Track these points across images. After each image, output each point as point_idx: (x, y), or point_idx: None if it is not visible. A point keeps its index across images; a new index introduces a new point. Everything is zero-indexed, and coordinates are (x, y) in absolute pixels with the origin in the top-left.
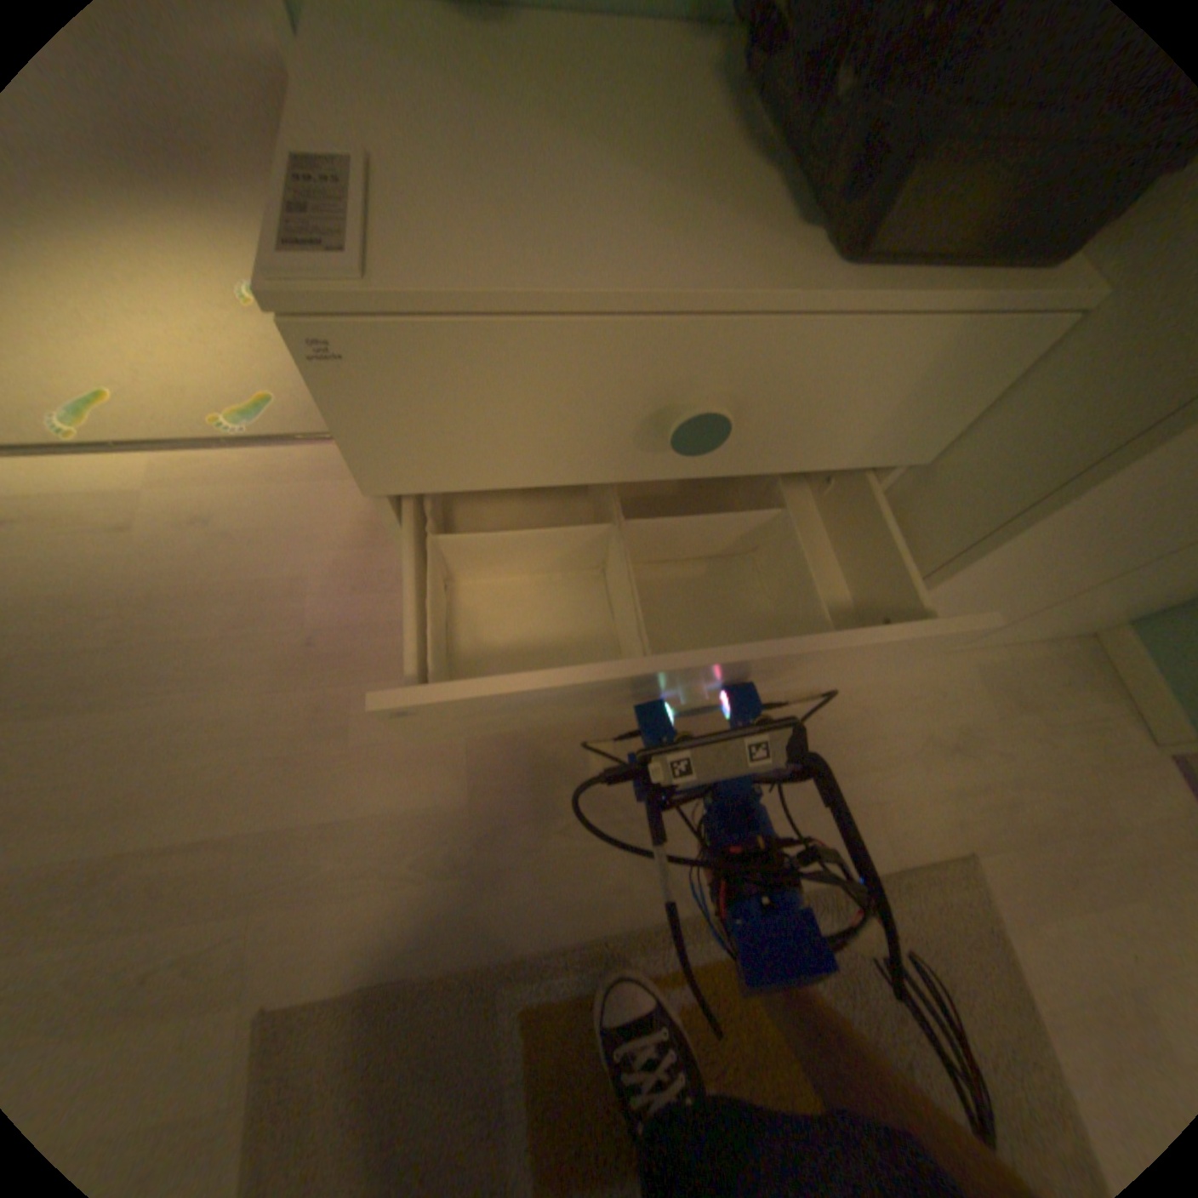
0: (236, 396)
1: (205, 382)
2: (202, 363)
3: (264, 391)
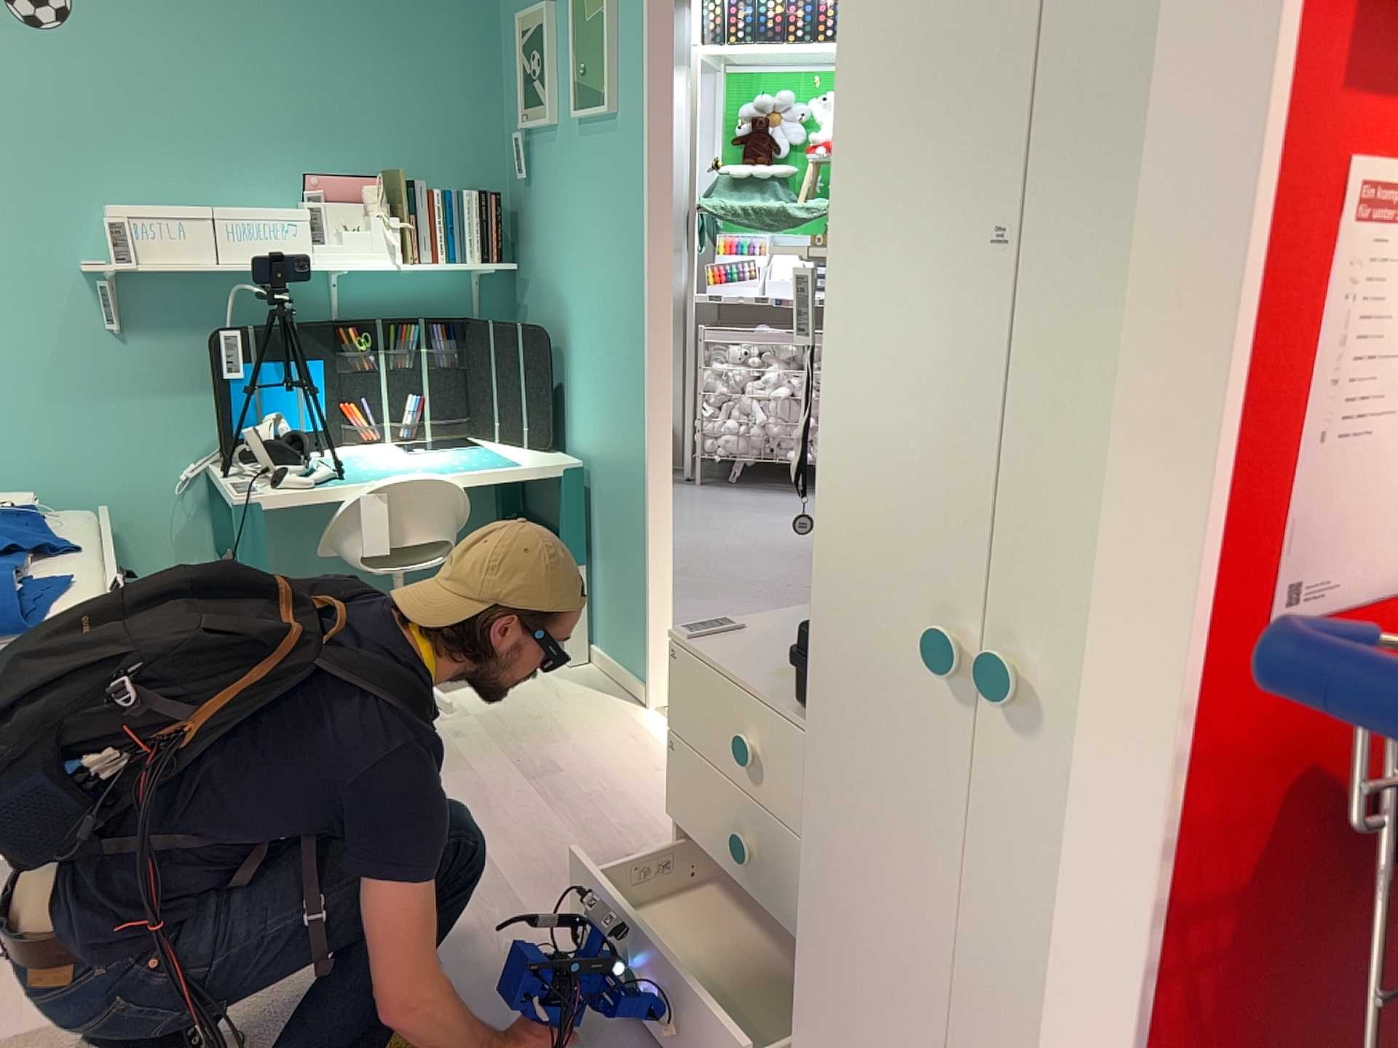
0: None
1: None
2: None
3: None
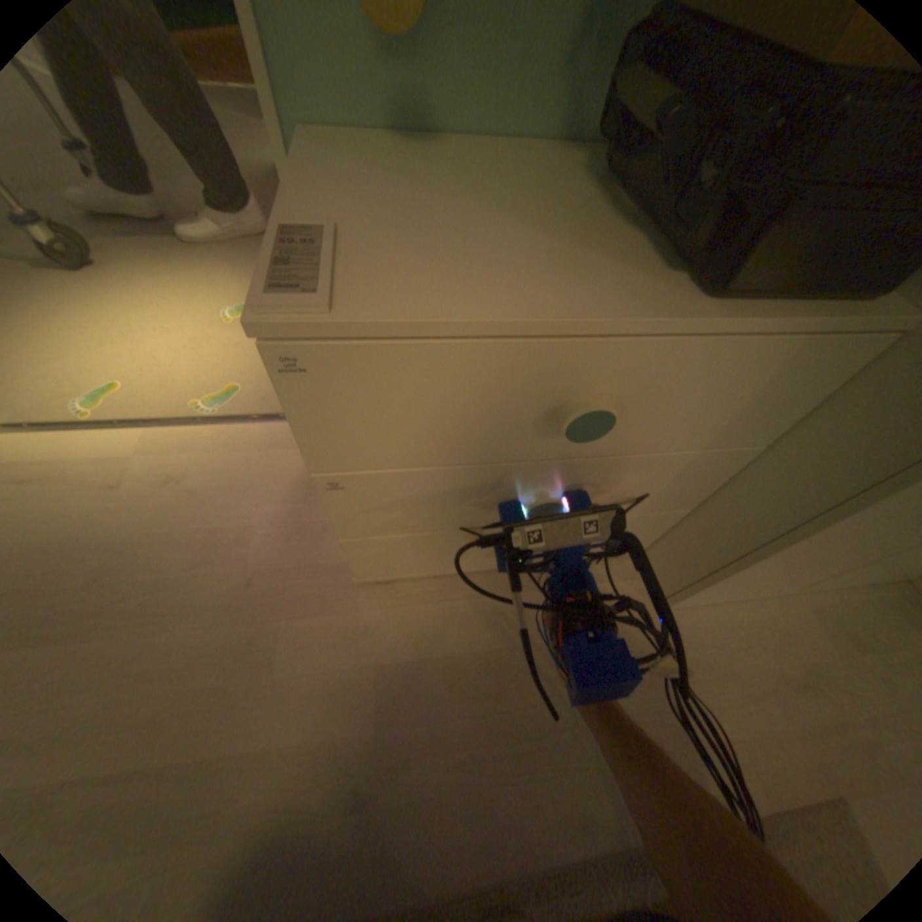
0: (213, 386)
1: (191, 376)
2: (191, 363)
3: (234, 383)
